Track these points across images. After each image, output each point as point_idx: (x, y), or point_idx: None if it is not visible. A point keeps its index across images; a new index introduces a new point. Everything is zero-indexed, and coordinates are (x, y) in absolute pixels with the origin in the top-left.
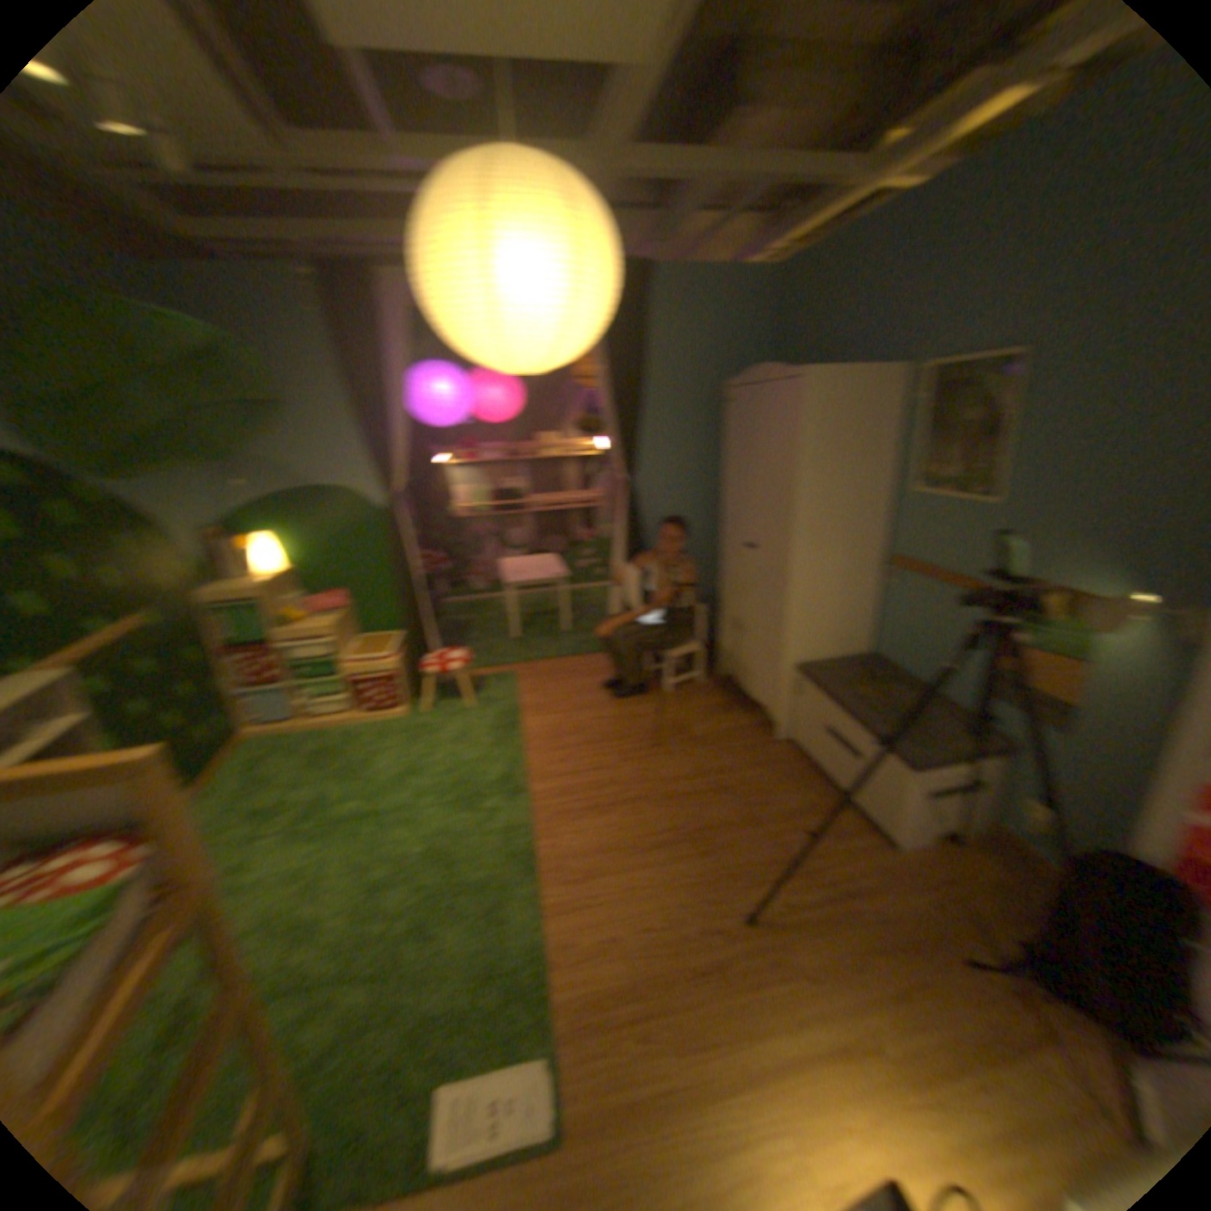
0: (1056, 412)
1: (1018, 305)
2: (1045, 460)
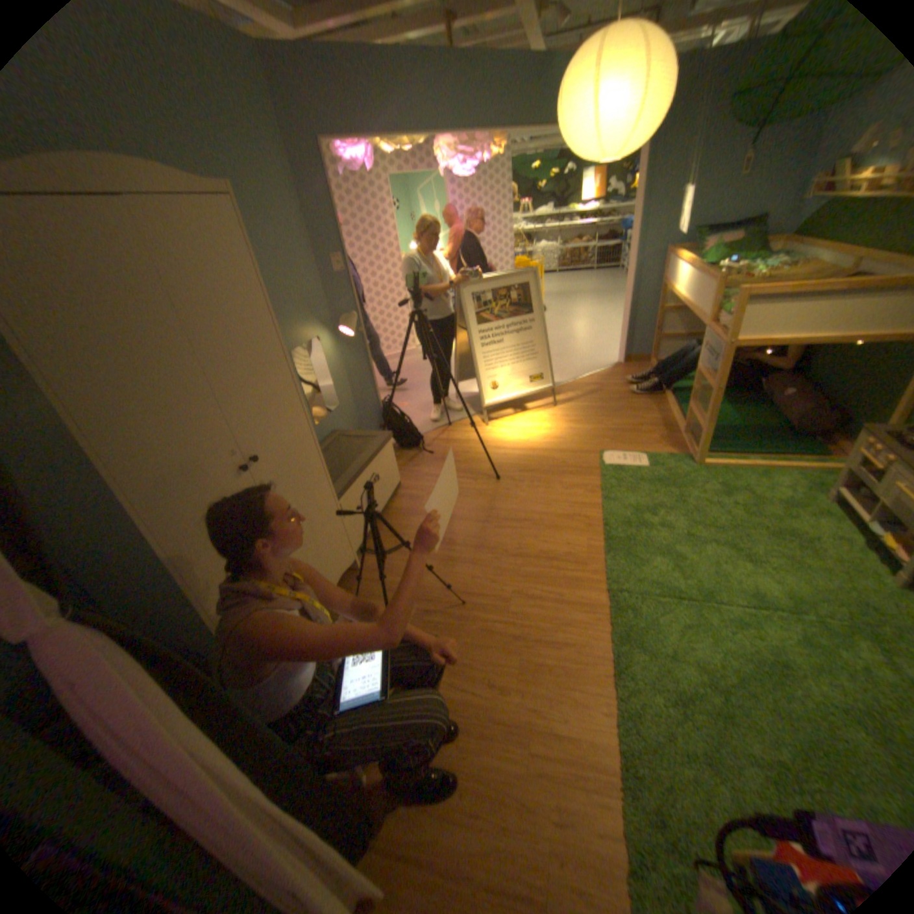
0: (258, 248)
1: (196, 165)
2: (268, 278)
